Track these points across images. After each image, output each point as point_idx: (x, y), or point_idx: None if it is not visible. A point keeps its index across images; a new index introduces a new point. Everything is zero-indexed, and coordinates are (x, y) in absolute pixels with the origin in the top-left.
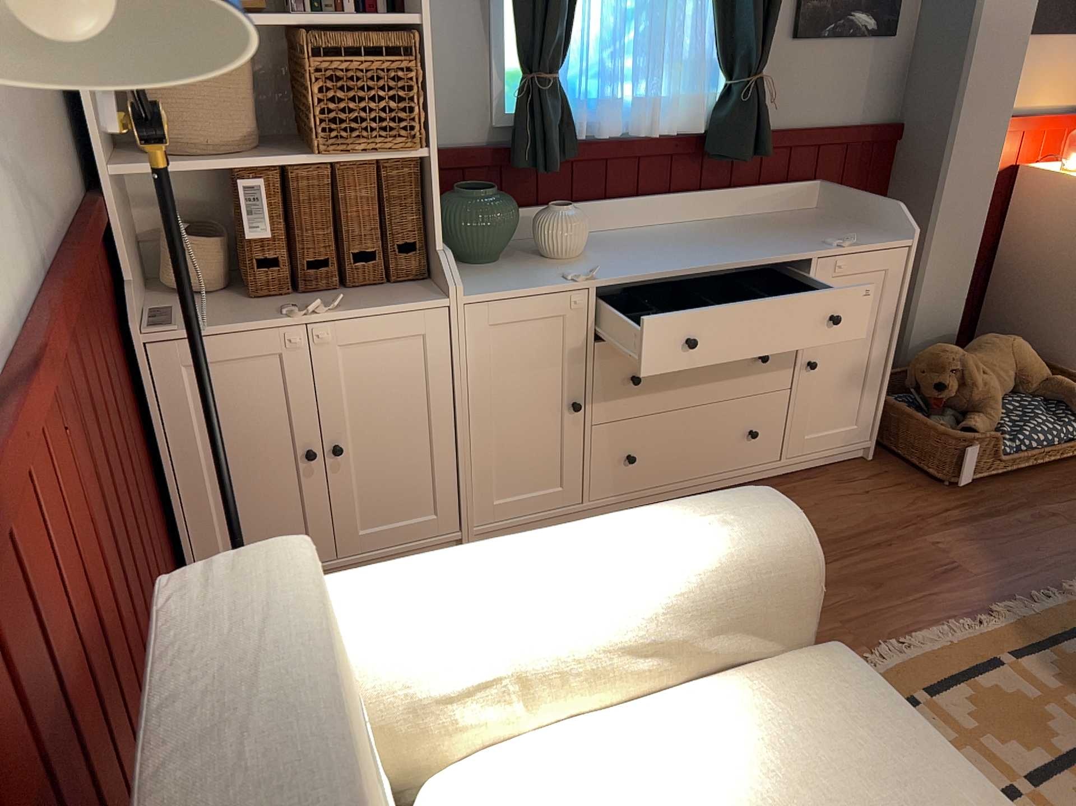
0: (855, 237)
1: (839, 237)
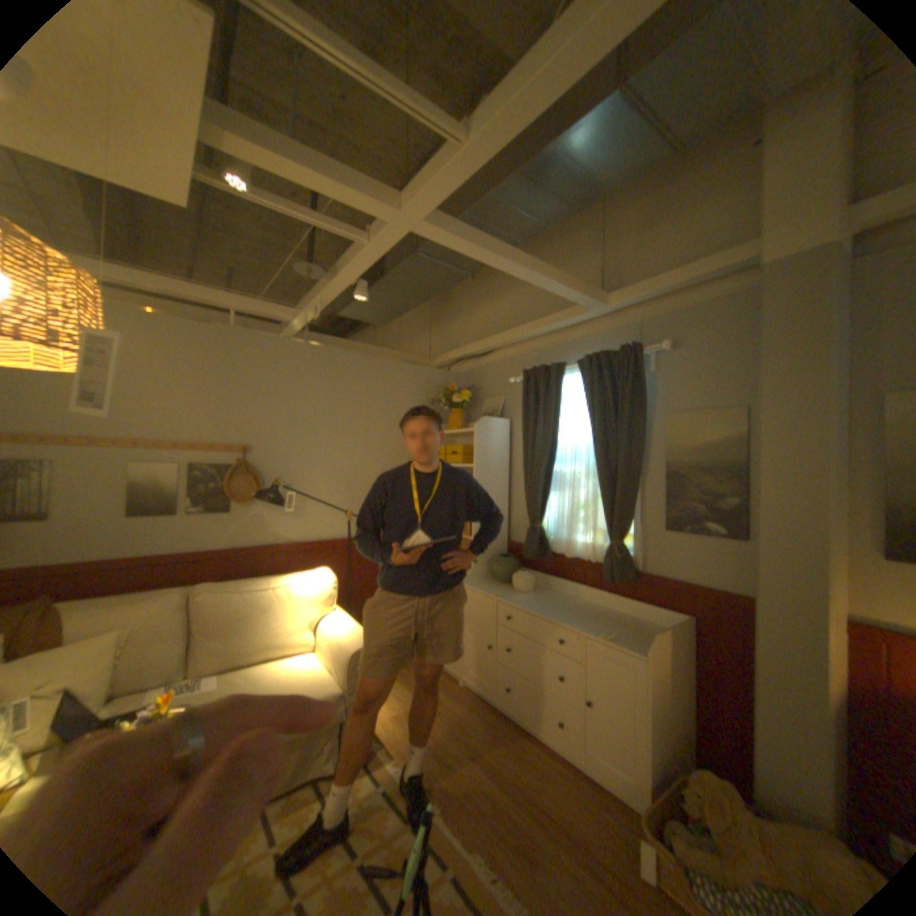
0: (612, 637)
1: (617, 637)
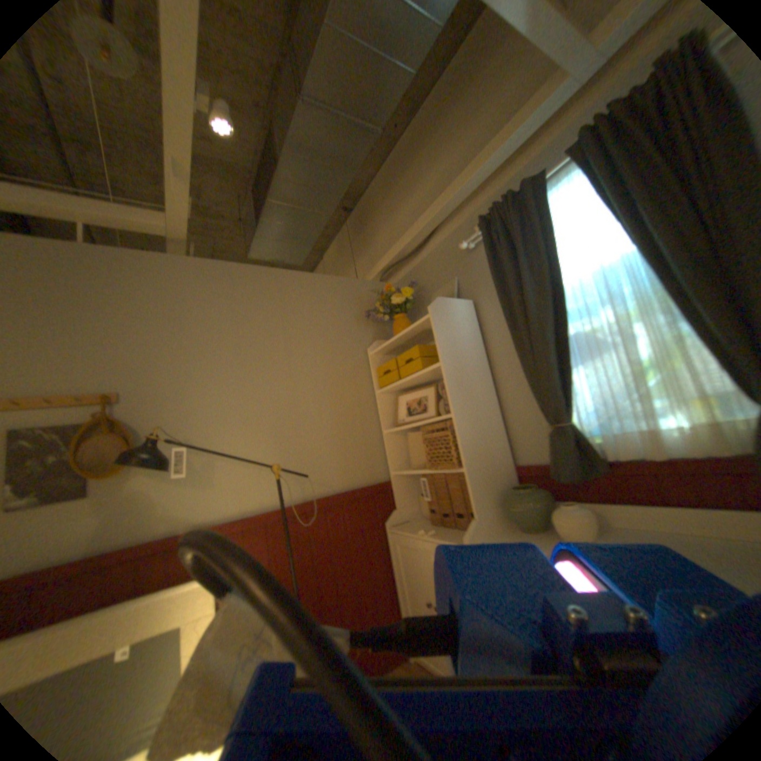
0: None
1: None
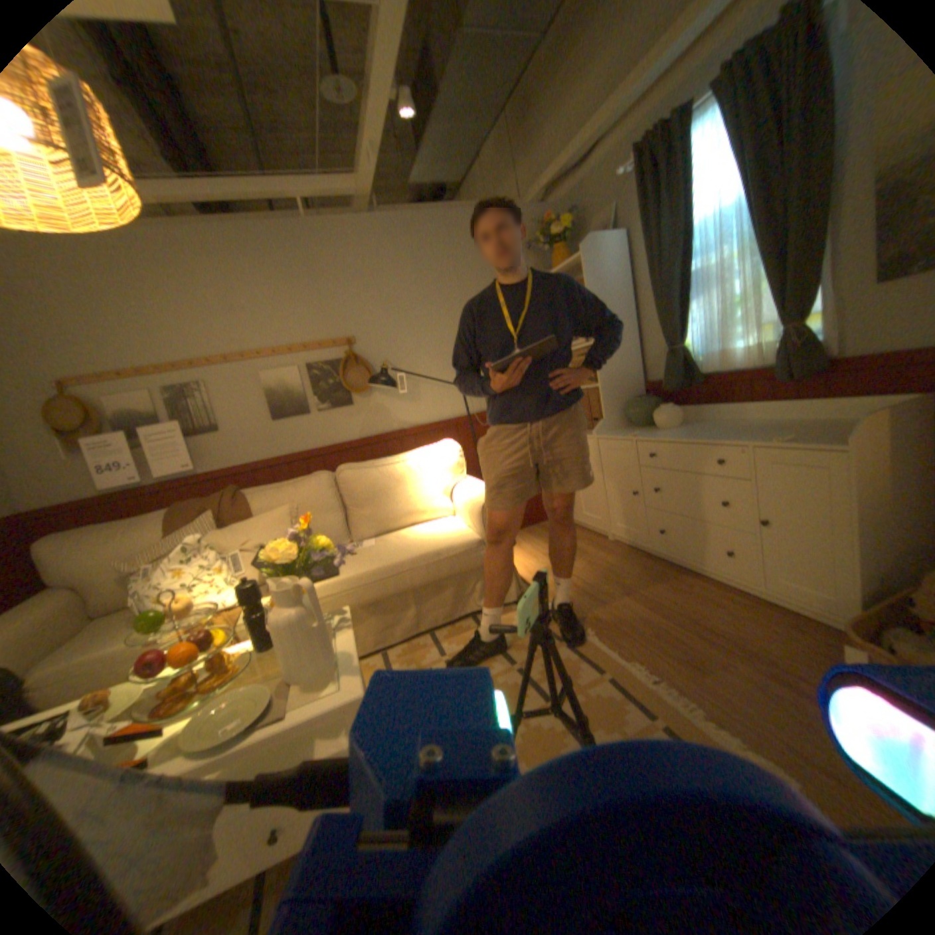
0: (792, 436)
1: (801, 436)
